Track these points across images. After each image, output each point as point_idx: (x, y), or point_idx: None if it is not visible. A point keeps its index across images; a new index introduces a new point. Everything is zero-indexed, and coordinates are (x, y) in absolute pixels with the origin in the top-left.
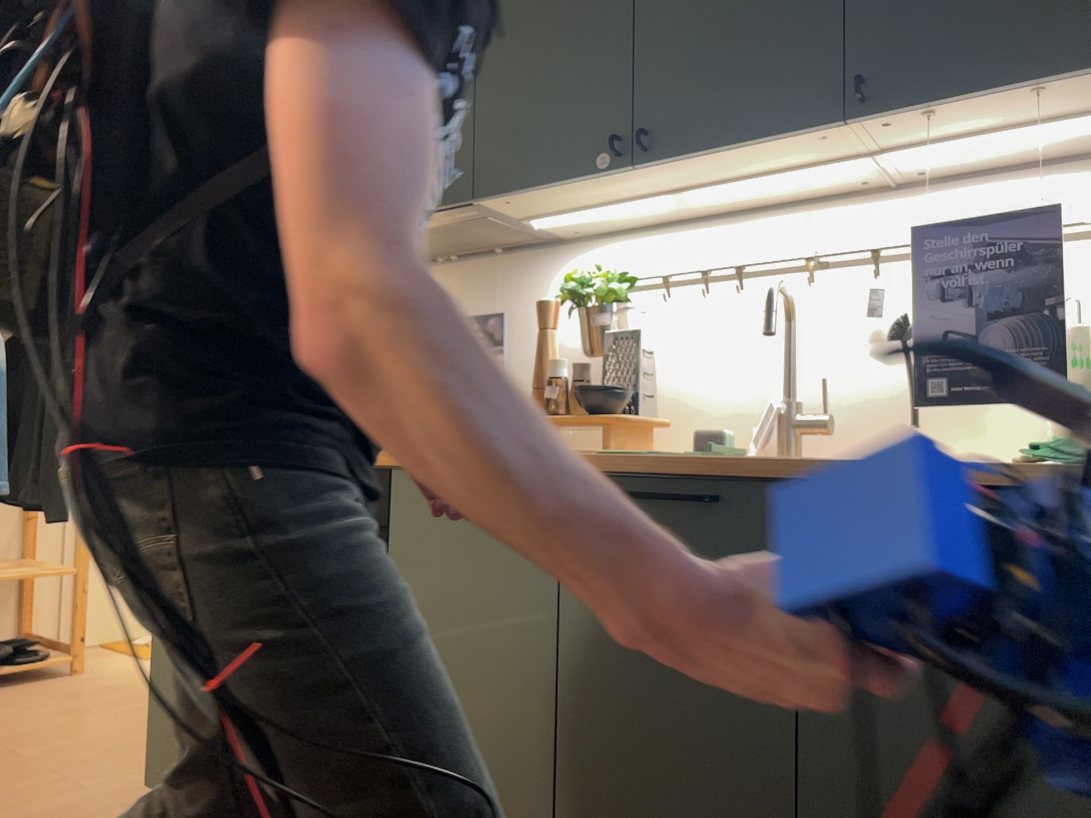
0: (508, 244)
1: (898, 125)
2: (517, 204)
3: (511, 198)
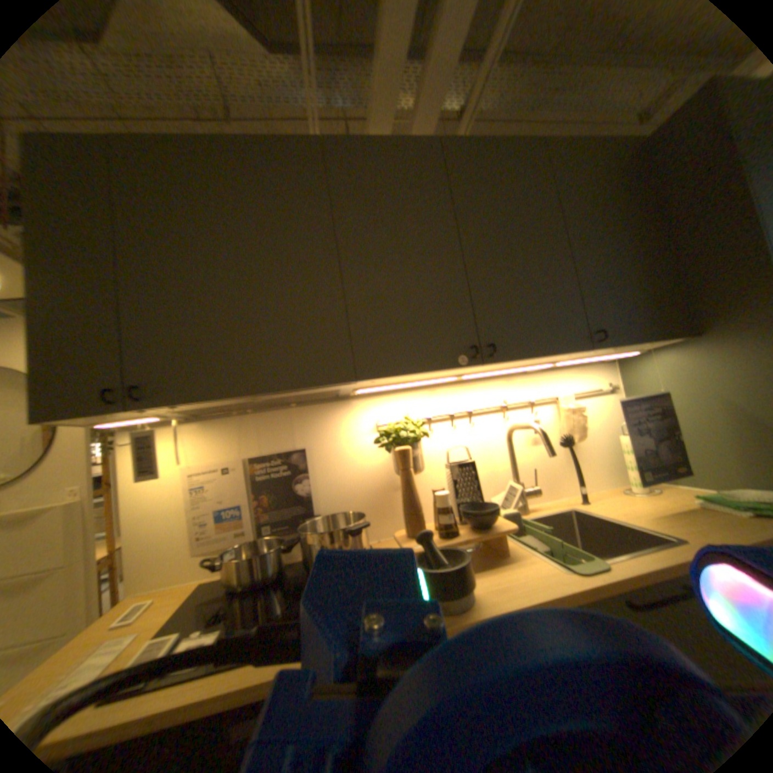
0: (303, 399)
1: (595, 351)
2: (371, 381)
3: (376, 379)
